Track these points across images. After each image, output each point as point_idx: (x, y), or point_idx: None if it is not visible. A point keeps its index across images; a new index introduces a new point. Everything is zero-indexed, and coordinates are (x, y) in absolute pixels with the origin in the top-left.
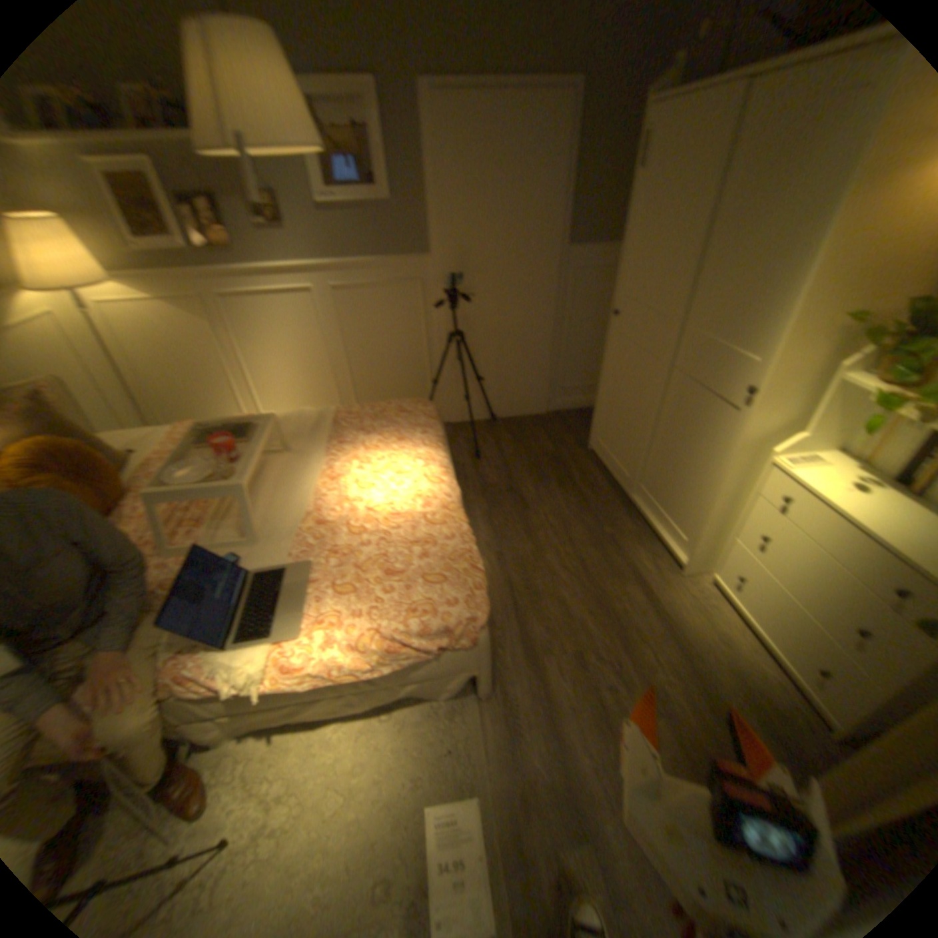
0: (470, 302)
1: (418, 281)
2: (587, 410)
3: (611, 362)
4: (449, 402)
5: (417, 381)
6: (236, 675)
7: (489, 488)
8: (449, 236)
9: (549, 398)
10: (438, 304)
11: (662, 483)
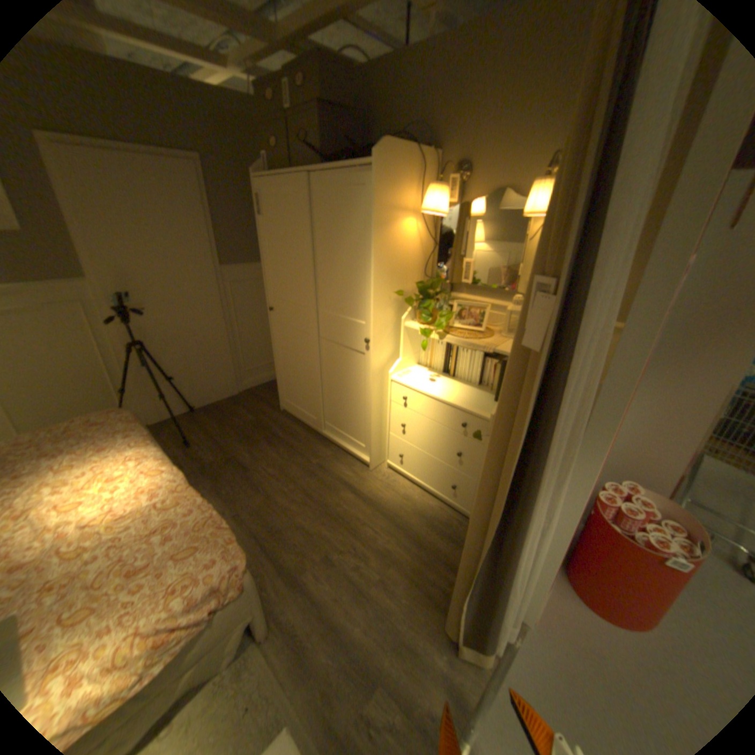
0: (139, 316)
1: (73, 303)
2: (270, 383)
3: (277, 344)
4: (139, 407)
5: (95, 396)
6: None
7: (206, 468)
8: (101, 262)
9: (236, 381)
10: (103, 321)
11: (337, 415)
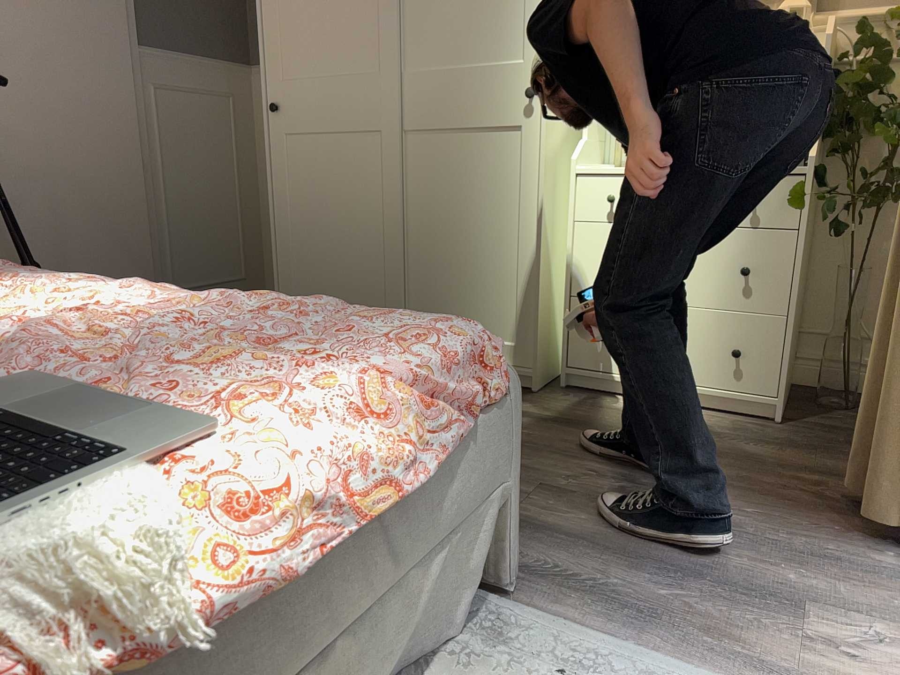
0: None
1: None
2: None
3: (284, 184)
4: None
5: None
6: (50, 612)
7: None
8: None
9: None
10: None
11: (441, 300)
